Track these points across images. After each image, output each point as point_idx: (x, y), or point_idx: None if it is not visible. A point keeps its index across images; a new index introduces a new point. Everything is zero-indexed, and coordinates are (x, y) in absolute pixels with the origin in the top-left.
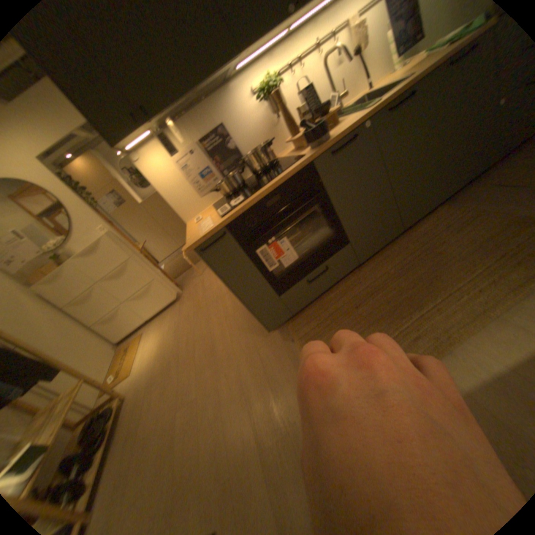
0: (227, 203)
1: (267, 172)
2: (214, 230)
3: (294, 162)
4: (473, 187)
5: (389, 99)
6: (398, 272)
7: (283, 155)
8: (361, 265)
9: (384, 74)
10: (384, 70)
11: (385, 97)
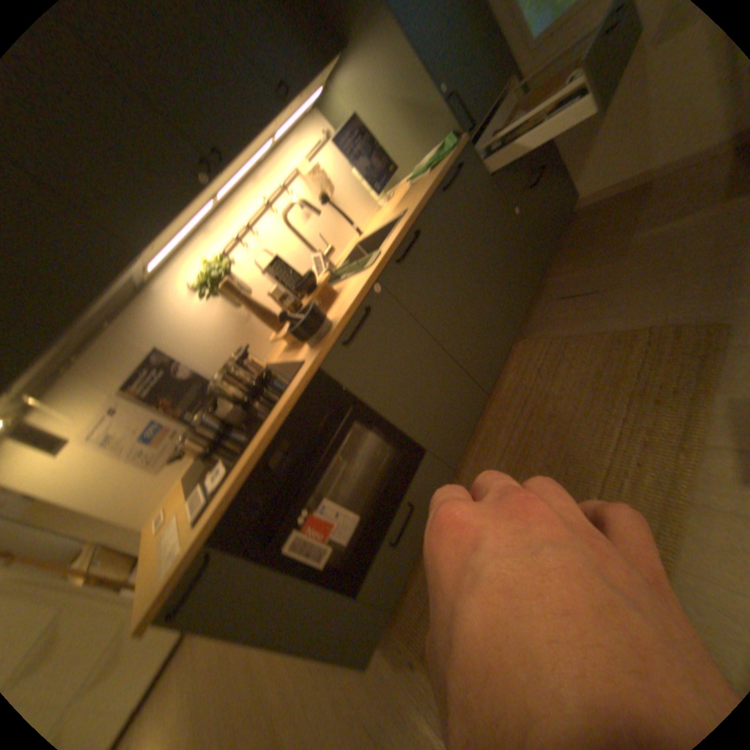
0: (200, 482)
1: (256, 398)
2: (183, 561)
3: (292, 377)
4: (536, 307)
5: (390, 249)
6: (512, 462)
7: (274, 357)
8: (455, 467)
9: (370, 212)
10: (367, 207)
11: (384, 247)
